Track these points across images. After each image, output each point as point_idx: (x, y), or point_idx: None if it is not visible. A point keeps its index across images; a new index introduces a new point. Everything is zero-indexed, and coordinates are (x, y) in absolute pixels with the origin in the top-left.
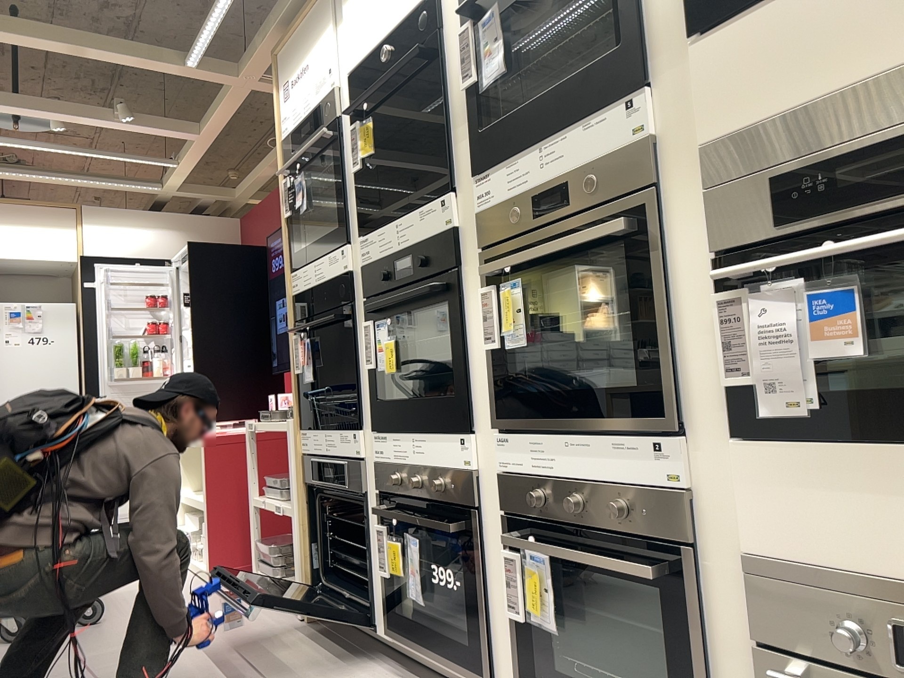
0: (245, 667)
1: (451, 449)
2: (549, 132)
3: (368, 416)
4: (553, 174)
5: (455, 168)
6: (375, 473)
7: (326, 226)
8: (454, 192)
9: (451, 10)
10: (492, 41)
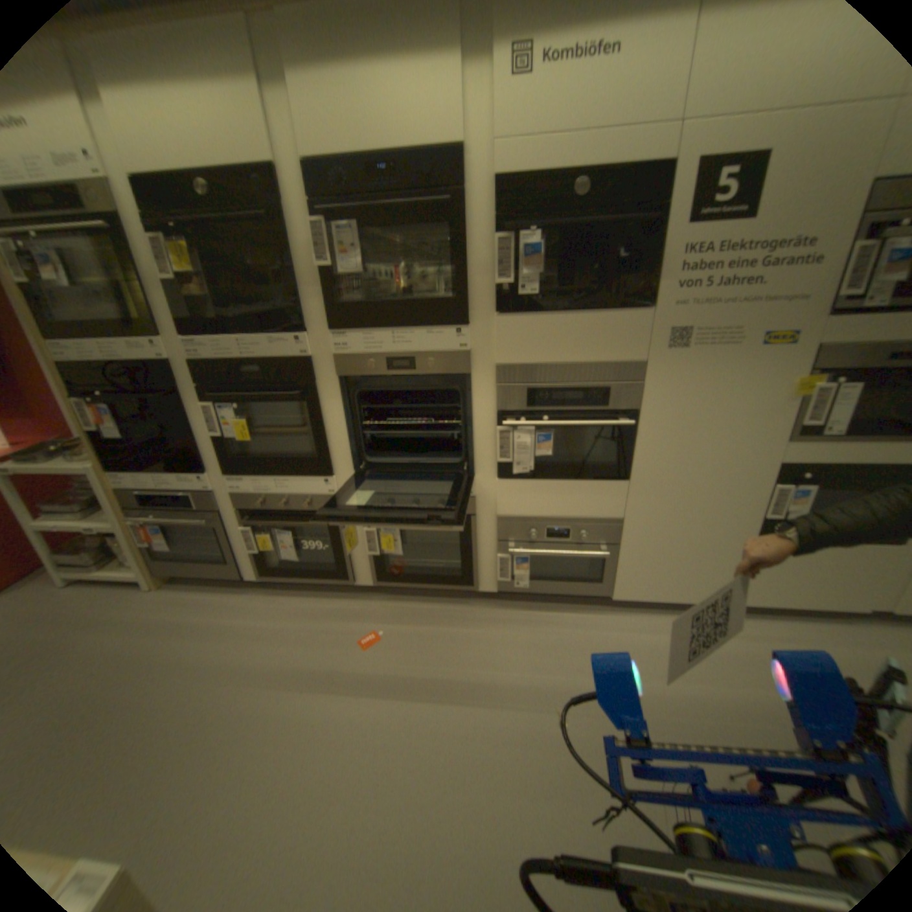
0: (151, 643)
1: (316, 485)
2: (401, 326)
3: (214, 466)
4: (403, 351)
5: (307, 317)
6: (229, 499)
7: (101, 307)
8: (300, 330)
9: (293, 190)
10: (350, 246)
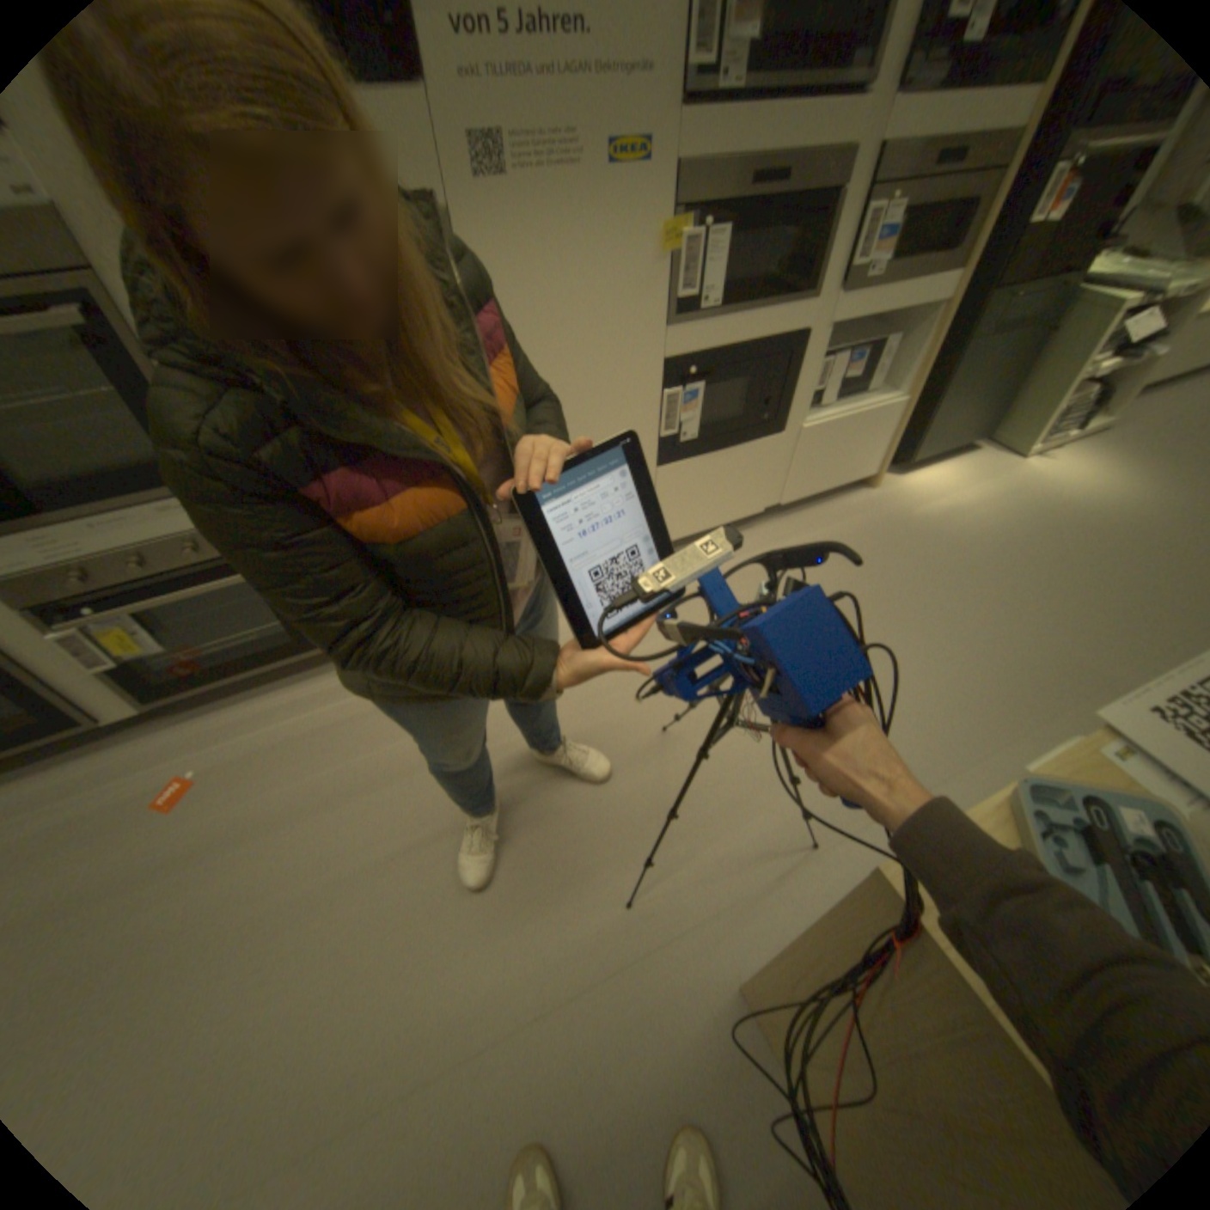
0: None
1: None
2: None
3: None
4: None
5: None
6: None
7: None
8: None
9: None
10: None
